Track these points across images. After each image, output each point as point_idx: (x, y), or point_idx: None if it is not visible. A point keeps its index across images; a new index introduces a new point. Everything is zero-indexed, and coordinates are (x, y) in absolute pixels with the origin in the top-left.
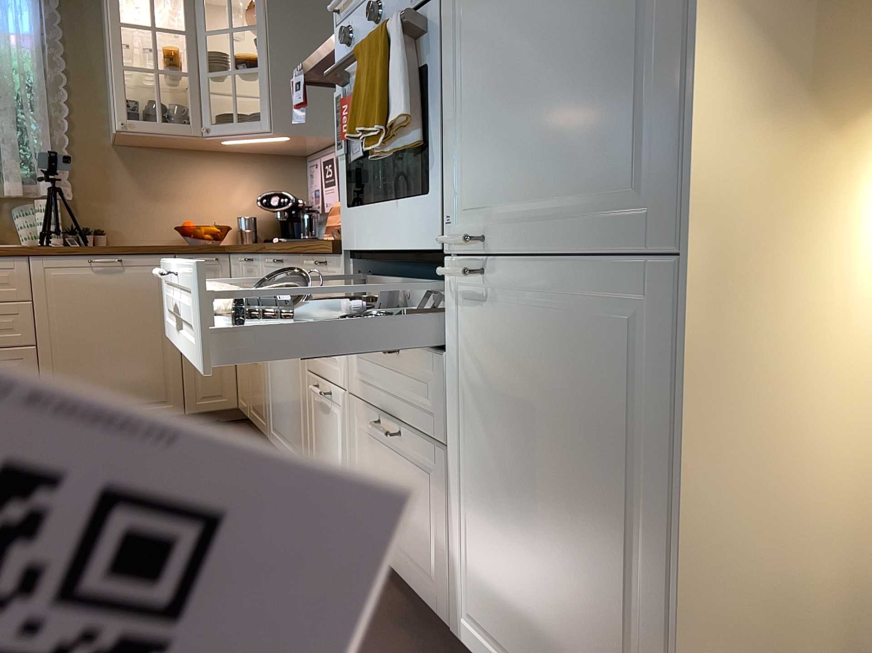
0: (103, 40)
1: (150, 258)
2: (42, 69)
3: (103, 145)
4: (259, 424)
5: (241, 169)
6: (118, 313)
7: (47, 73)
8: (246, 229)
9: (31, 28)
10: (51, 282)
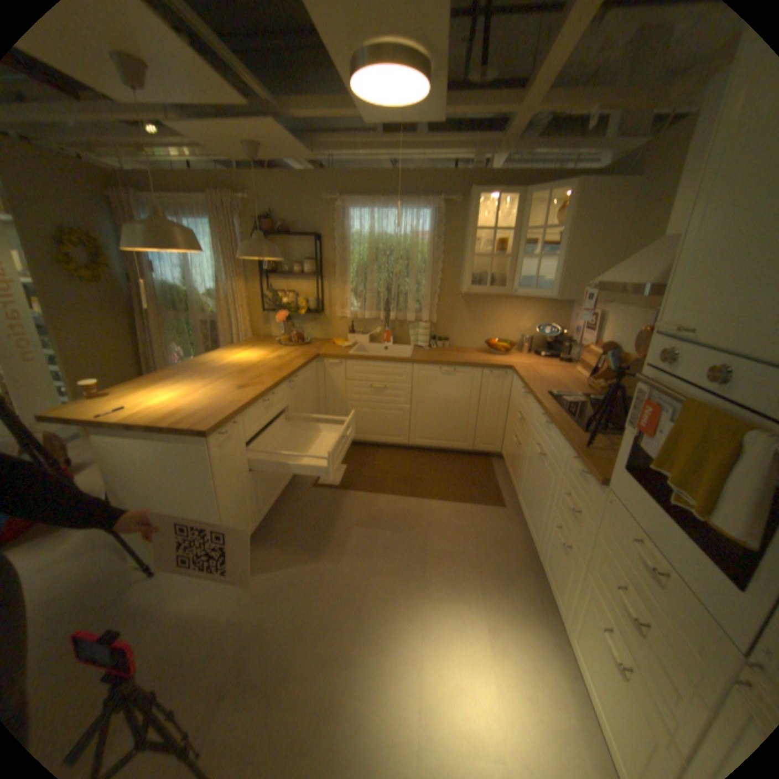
0: (464, 230)
1: (469, 370)
2: (431, 253)
3: (454, 292)
4: (512, 481)
5: (529, 306)
6: (448, 396)
7: (433, 253)
8: (525, 345)
9: (429, 229)
10: (420, 377)
